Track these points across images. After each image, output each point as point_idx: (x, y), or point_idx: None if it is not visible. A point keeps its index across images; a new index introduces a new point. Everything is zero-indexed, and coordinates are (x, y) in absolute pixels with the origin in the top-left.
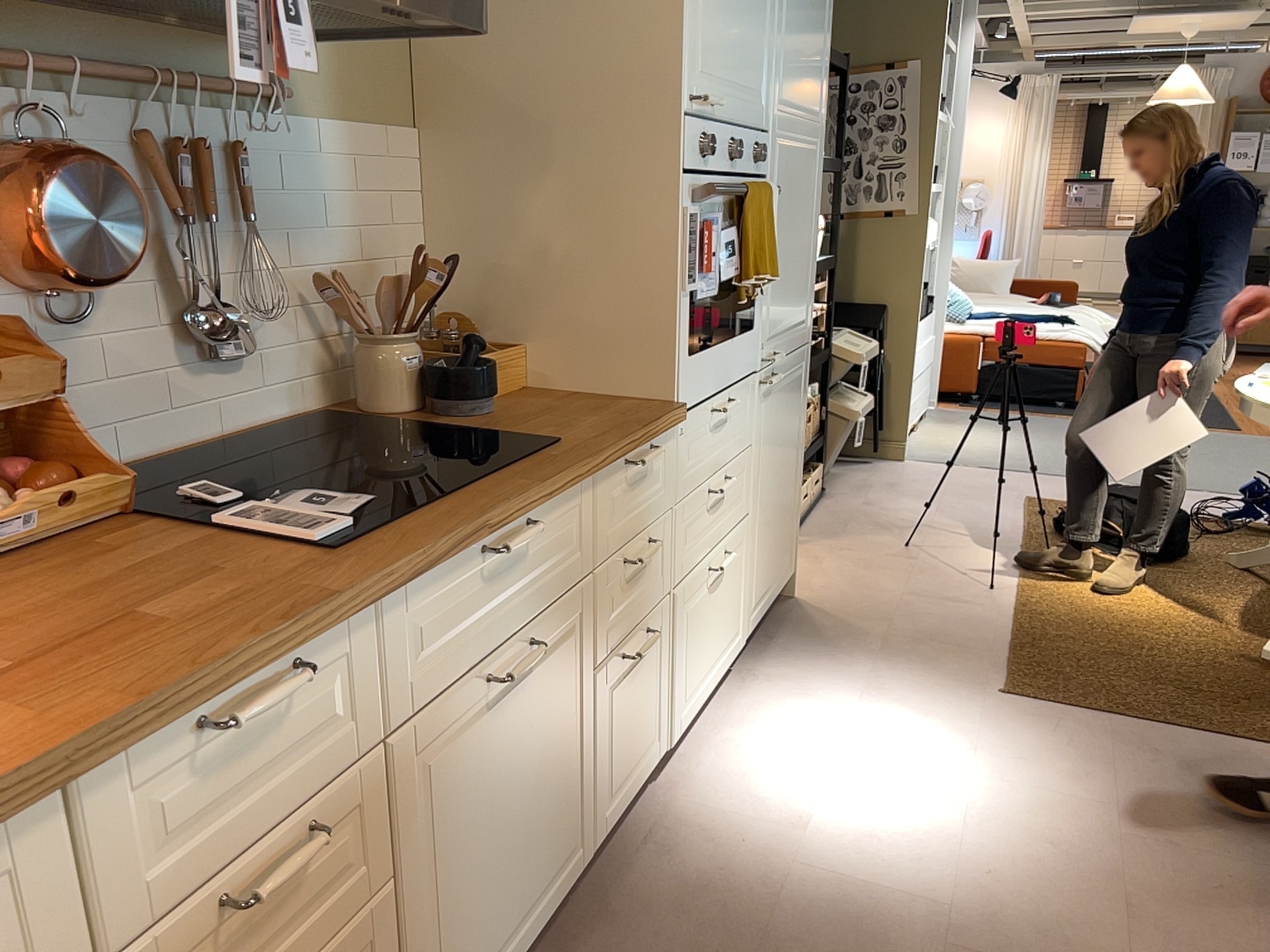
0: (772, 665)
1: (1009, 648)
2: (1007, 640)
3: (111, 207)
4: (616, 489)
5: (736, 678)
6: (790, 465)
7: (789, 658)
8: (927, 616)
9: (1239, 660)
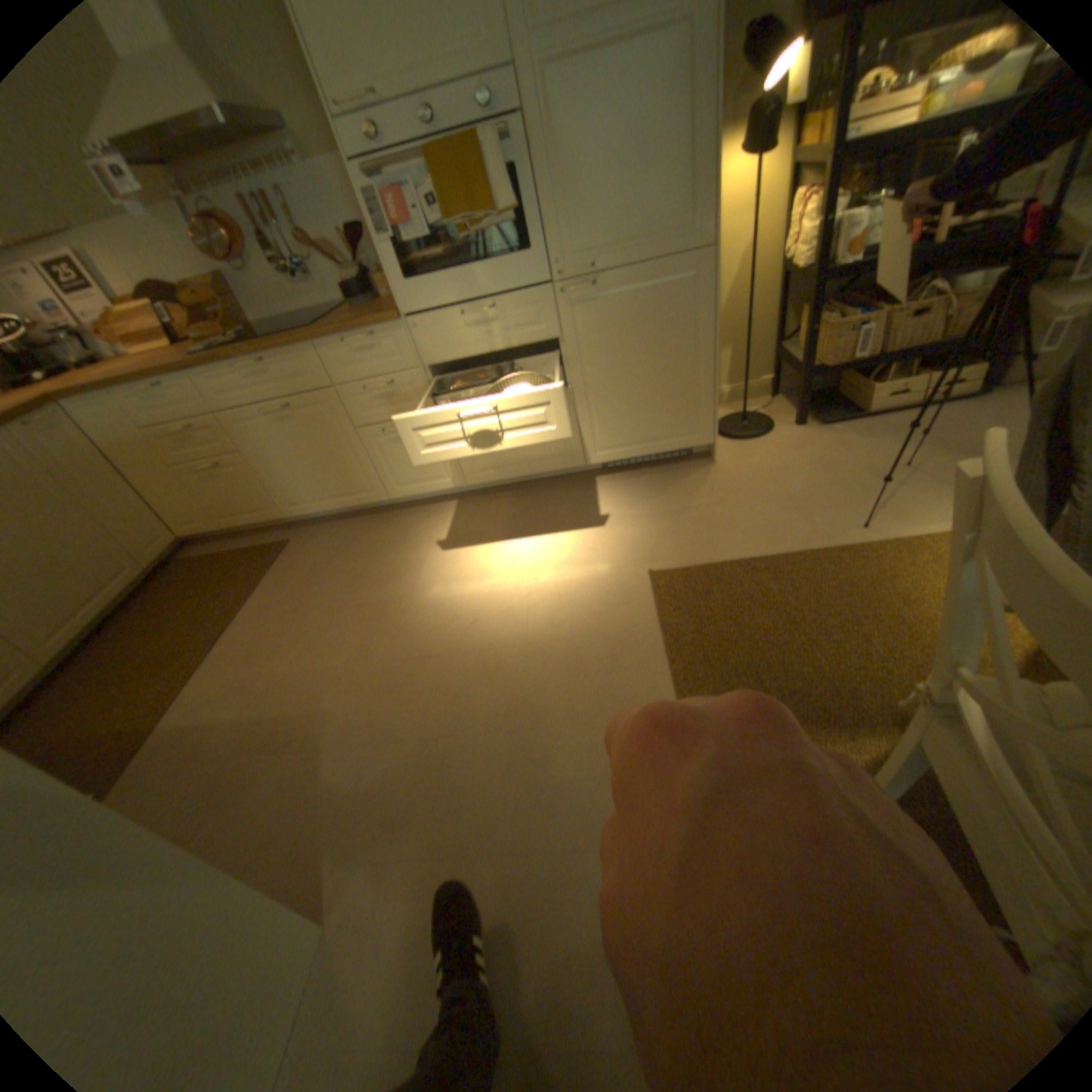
0: (607, 486)
1: (733, 561)
2: (752, 558)
3: (211, 231)
4: (341, 351)
5: (582, 483)
6: (673, 356)
7: (621, 488)
8: (754, 514)
9: (898, 720)
